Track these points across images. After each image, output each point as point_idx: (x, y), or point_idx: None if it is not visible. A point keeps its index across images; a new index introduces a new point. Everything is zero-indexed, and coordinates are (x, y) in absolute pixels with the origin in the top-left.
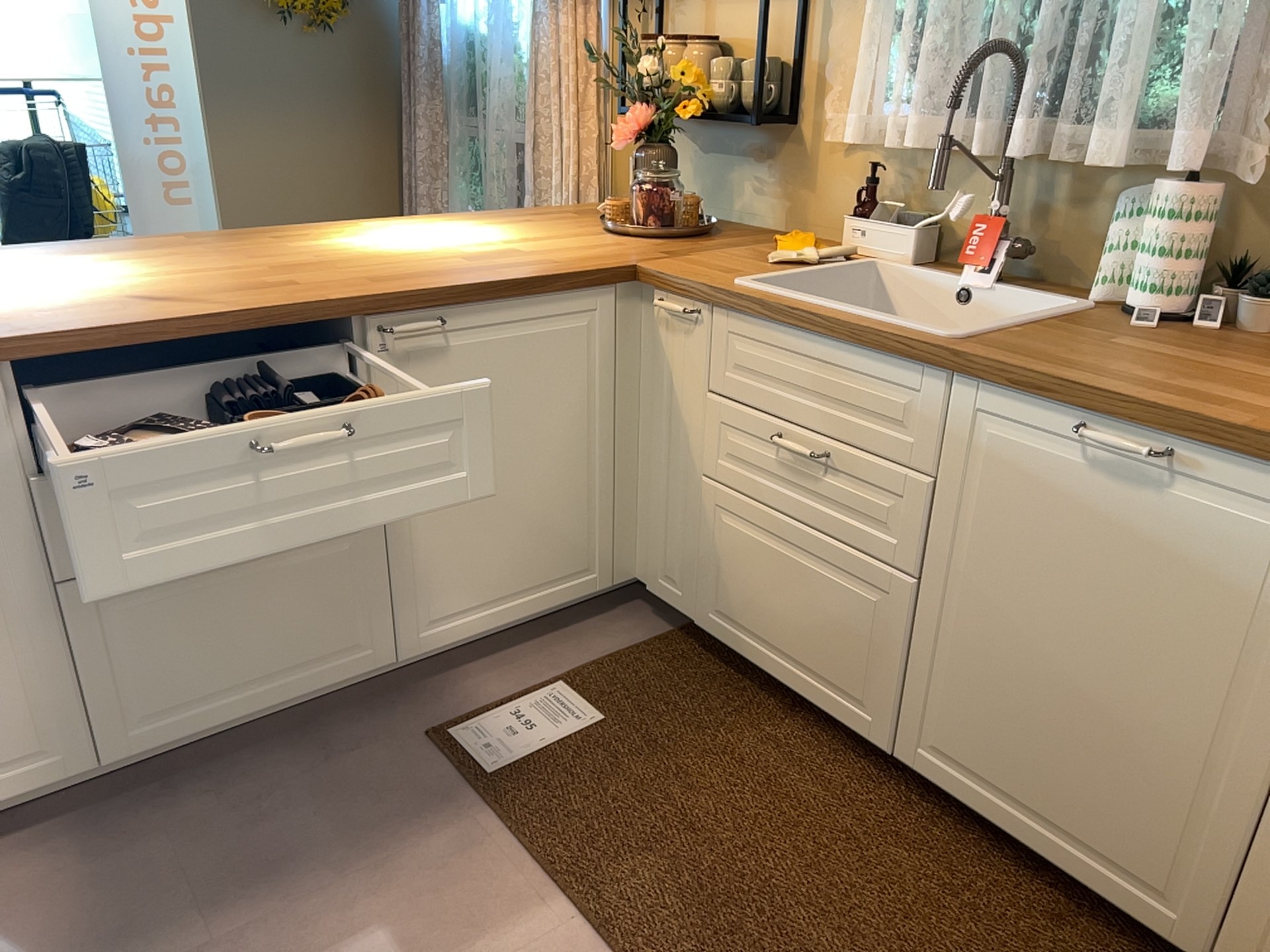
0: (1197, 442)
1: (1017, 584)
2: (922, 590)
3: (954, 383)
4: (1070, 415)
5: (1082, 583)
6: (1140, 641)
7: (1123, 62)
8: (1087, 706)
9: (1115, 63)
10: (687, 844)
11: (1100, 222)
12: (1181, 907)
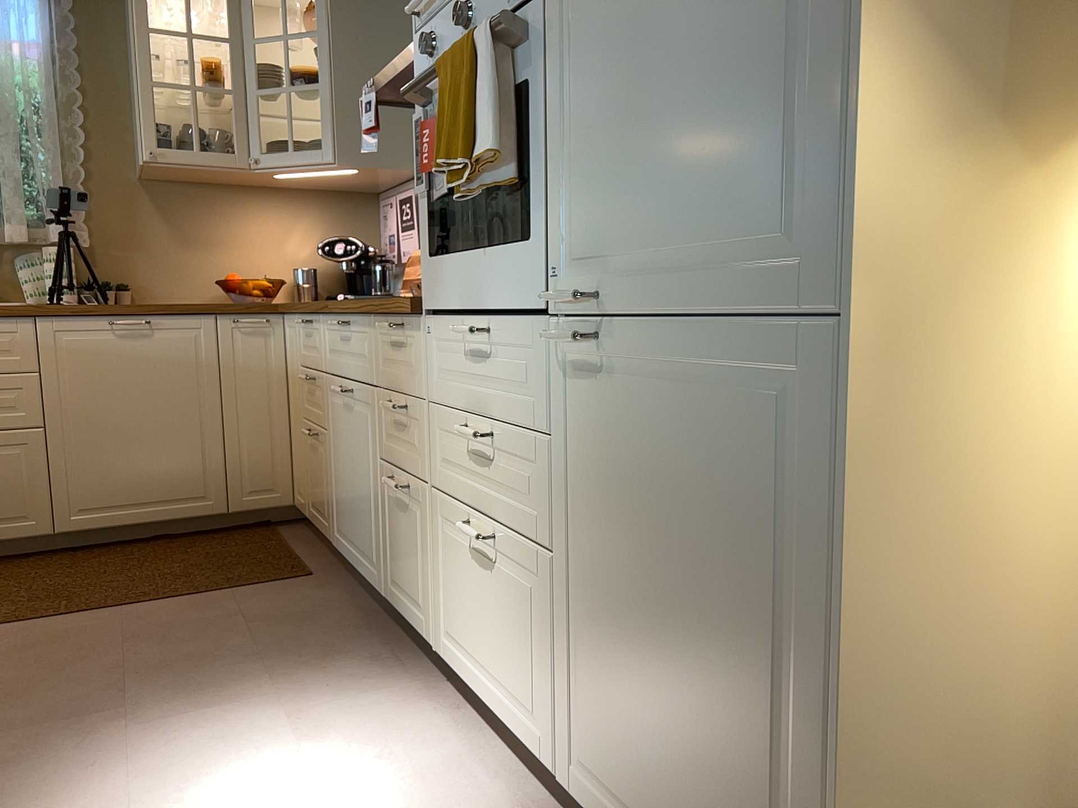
0: (158, 313)
1: (101, 402)
2: (47, 433)
3: (37, 323)
4: (103, 320)
5: (131, 387)
6: (162, 398)
7: (0, 198)
8: (150, 438)
9: (8, 196)
10: (1, 600)
11: (10, 272)
12: (212, 496)
